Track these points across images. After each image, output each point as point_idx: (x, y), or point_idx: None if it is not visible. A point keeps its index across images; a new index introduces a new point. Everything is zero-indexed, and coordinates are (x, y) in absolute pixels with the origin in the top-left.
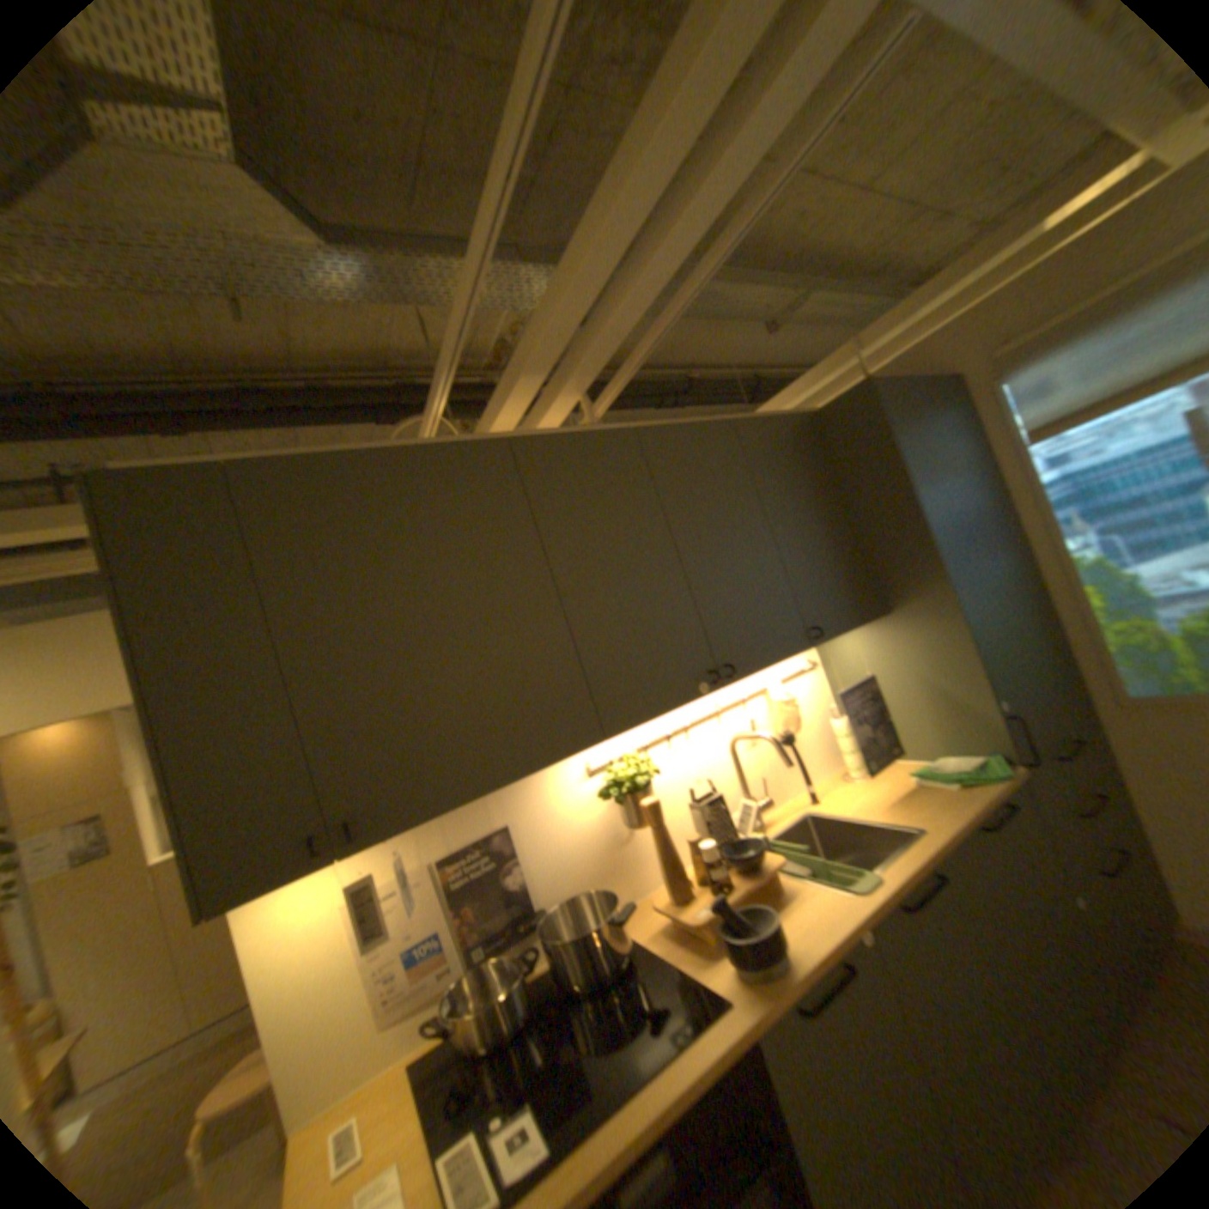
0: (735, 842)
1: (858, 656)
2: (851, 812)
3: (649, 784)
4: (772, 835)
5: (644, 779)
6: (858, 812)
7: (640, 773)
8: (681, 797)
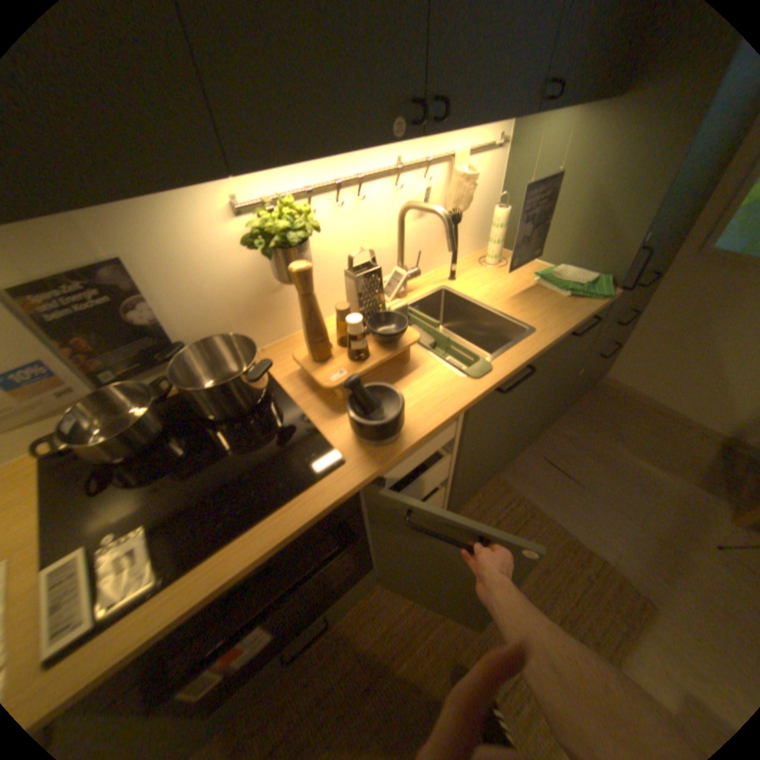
0: (381, 312)
1: (554, 143)
2: (476, 291)
3: (307, 239)
4: (411, 299)
5: (302, 232)
6: (485, 295)
7: (299, 222)
8: (340, 256)
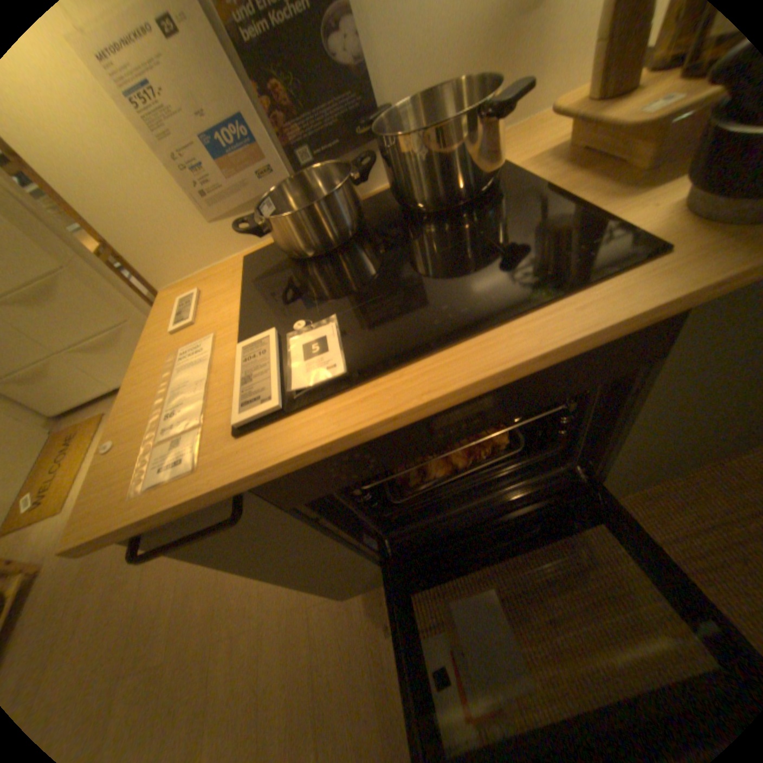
0: None
1: None
2: None
3: None
4: None
5: None
6: None
7: None
8: None
